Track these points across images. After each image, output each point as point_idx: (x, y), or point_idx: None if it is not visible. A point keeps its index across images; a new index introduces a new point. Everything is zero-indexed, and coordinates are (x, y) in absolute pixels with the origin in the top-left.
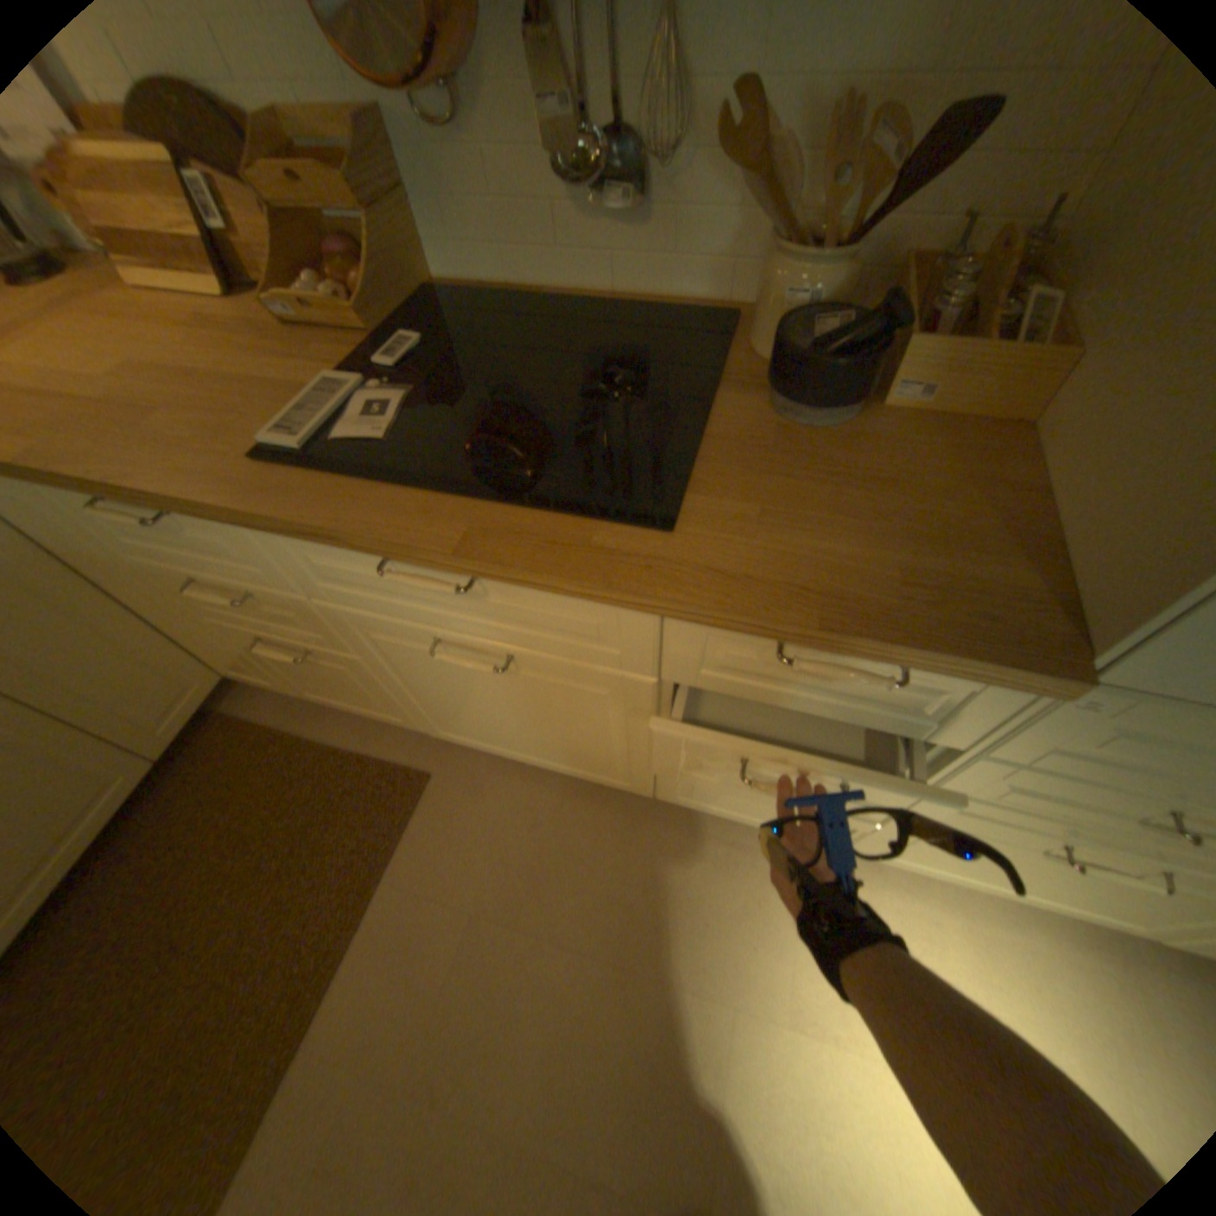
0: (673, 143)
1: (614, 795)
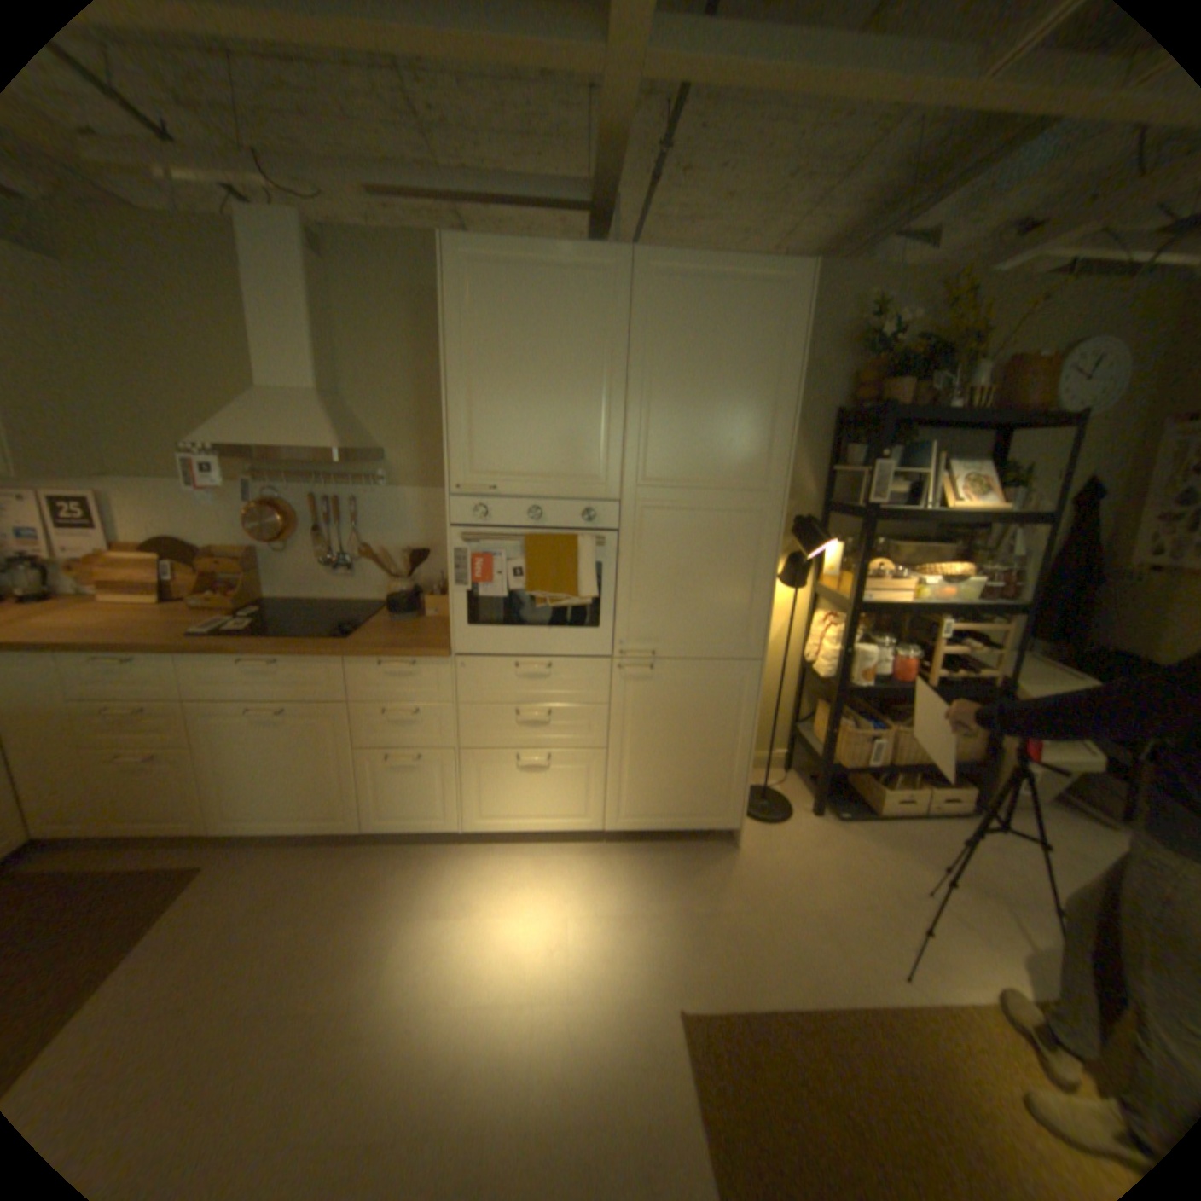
0: (360, 559)
1: (338, 853)
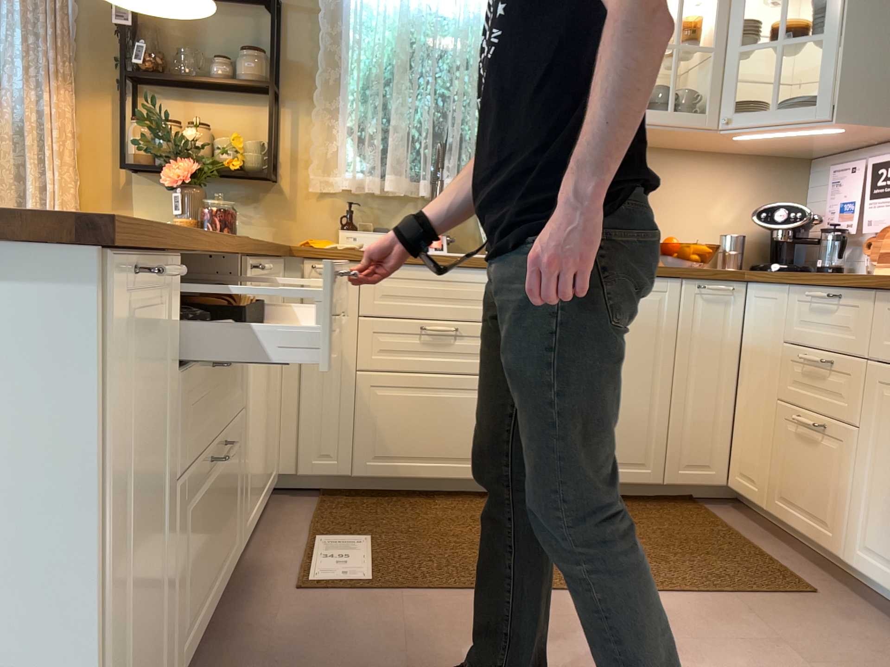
0: None
1: None
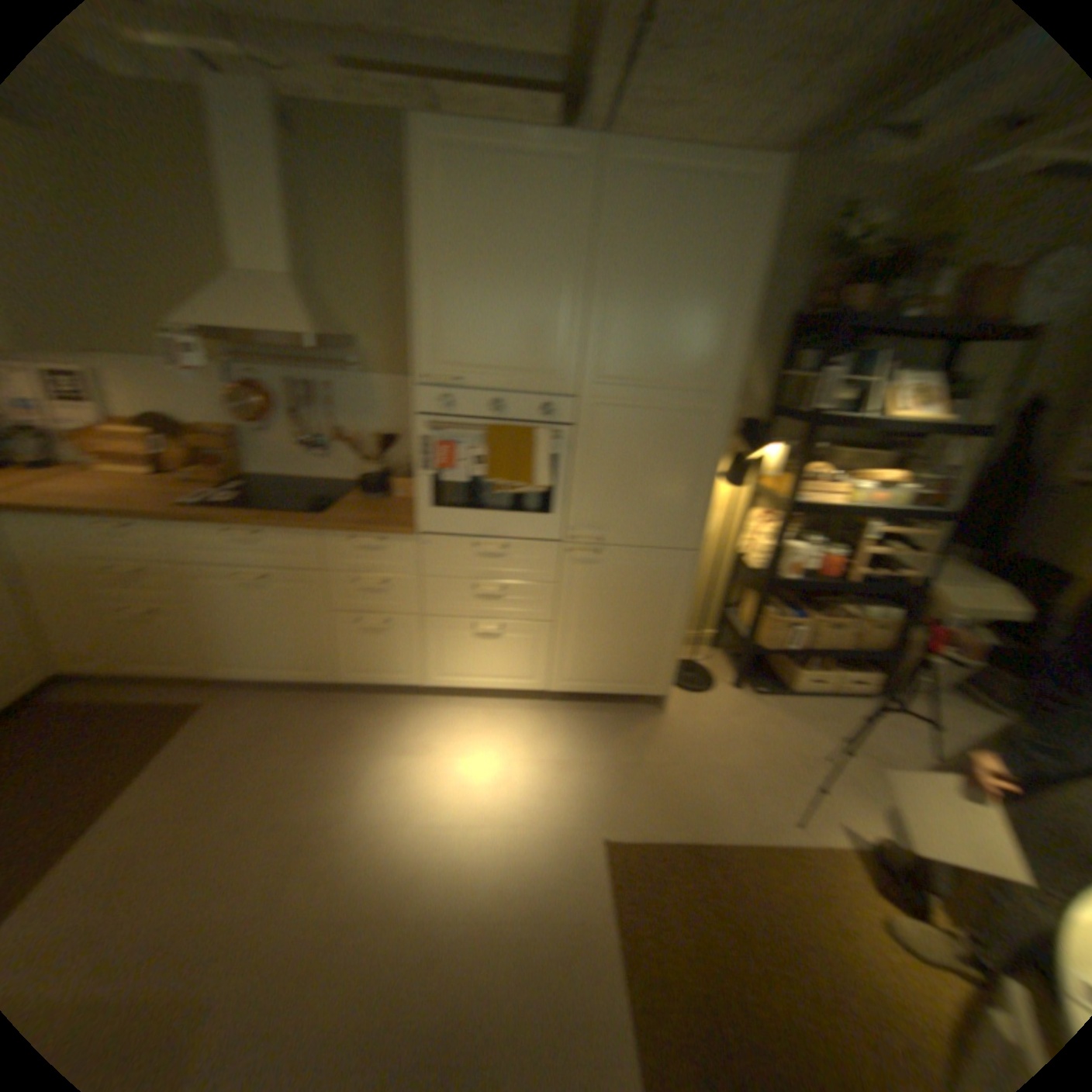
0: (339, 440)
1: (322, 696)
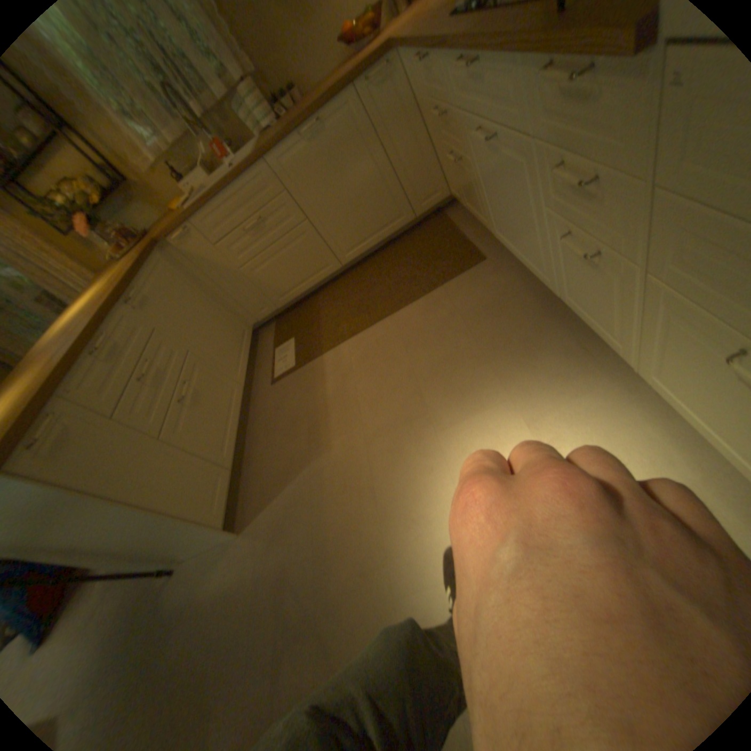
0: None
1: (551, 298)
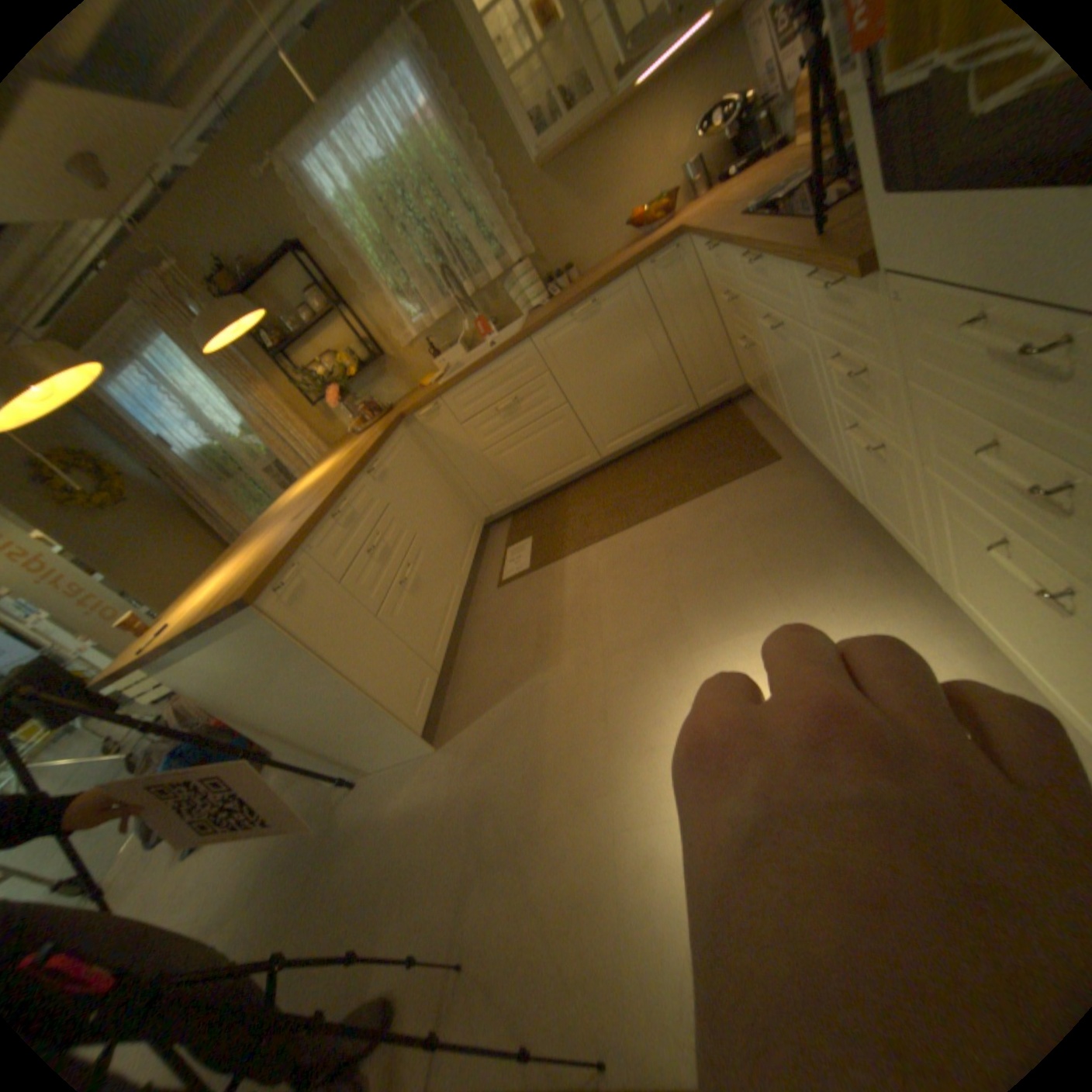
0: None
1: (858, 508)
